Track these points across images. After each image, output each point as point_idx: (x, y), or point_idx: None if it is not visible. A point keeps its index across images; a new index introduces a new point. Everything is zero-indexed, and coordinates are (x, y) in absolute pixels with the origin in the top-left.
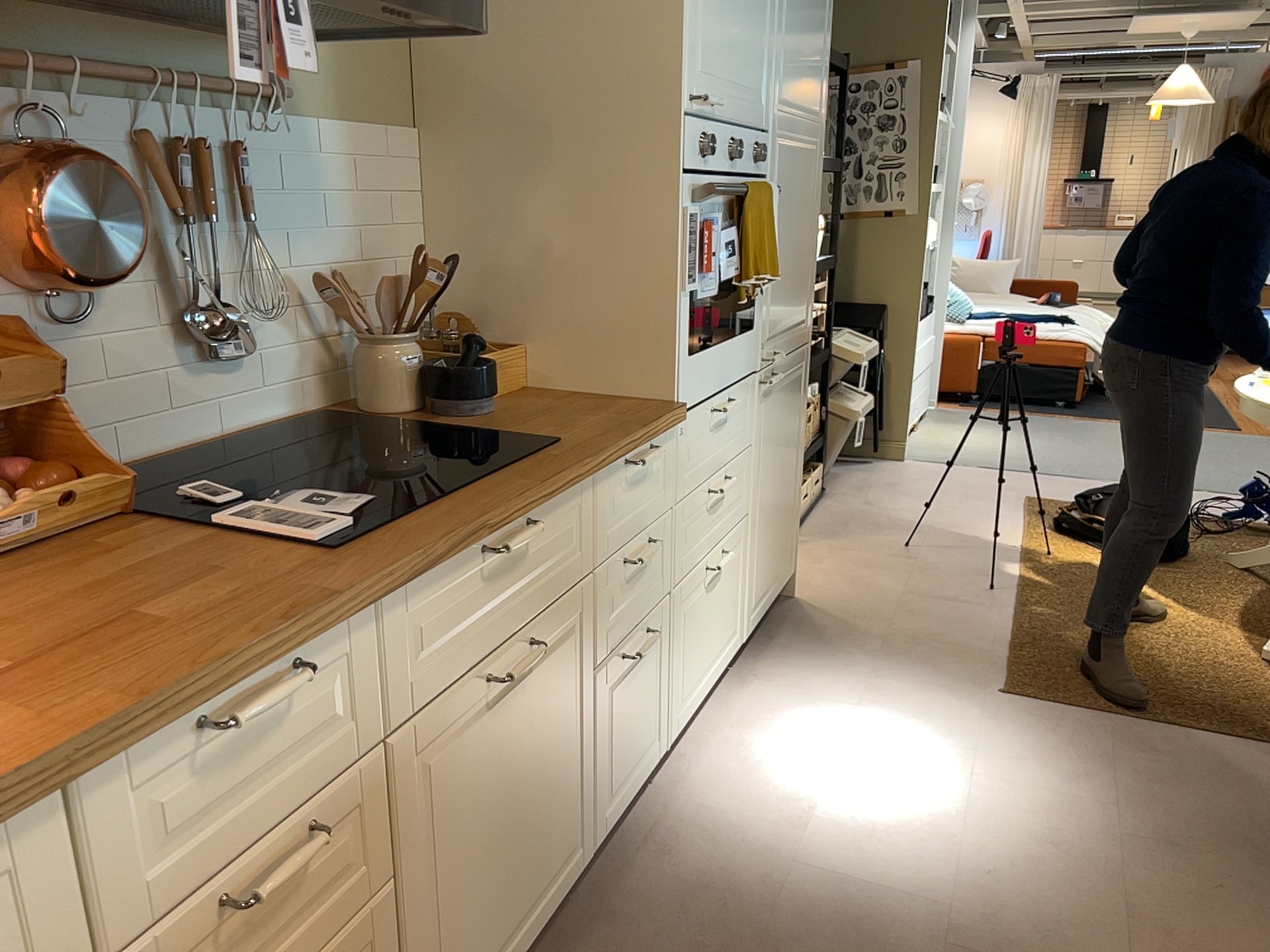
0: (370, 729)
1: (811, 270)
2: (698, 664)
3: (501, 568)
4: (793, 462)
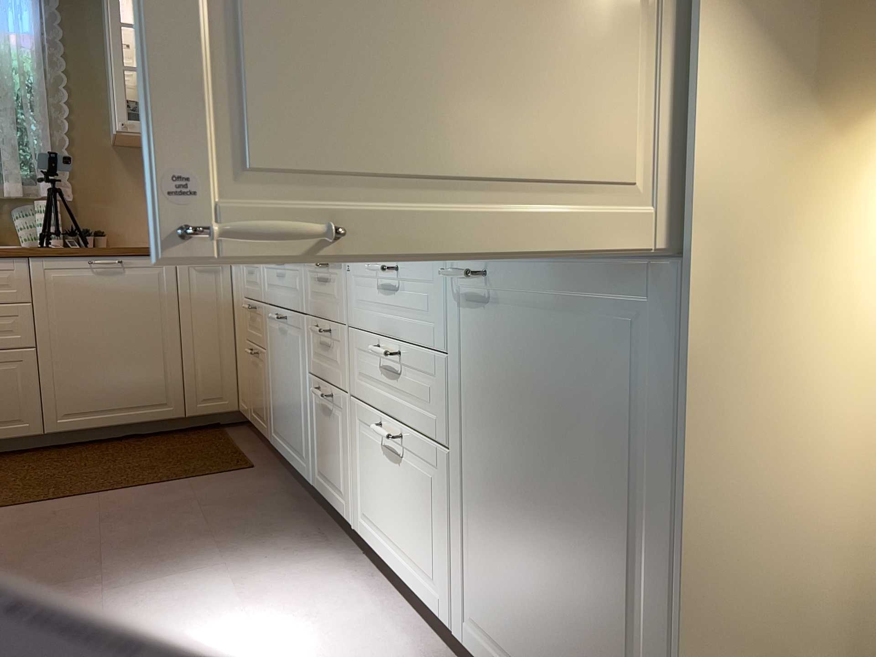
0: (262, 295)
1: (671, 65)
2: (380, 514)
3: (280, 274)
4: (612, 526)
